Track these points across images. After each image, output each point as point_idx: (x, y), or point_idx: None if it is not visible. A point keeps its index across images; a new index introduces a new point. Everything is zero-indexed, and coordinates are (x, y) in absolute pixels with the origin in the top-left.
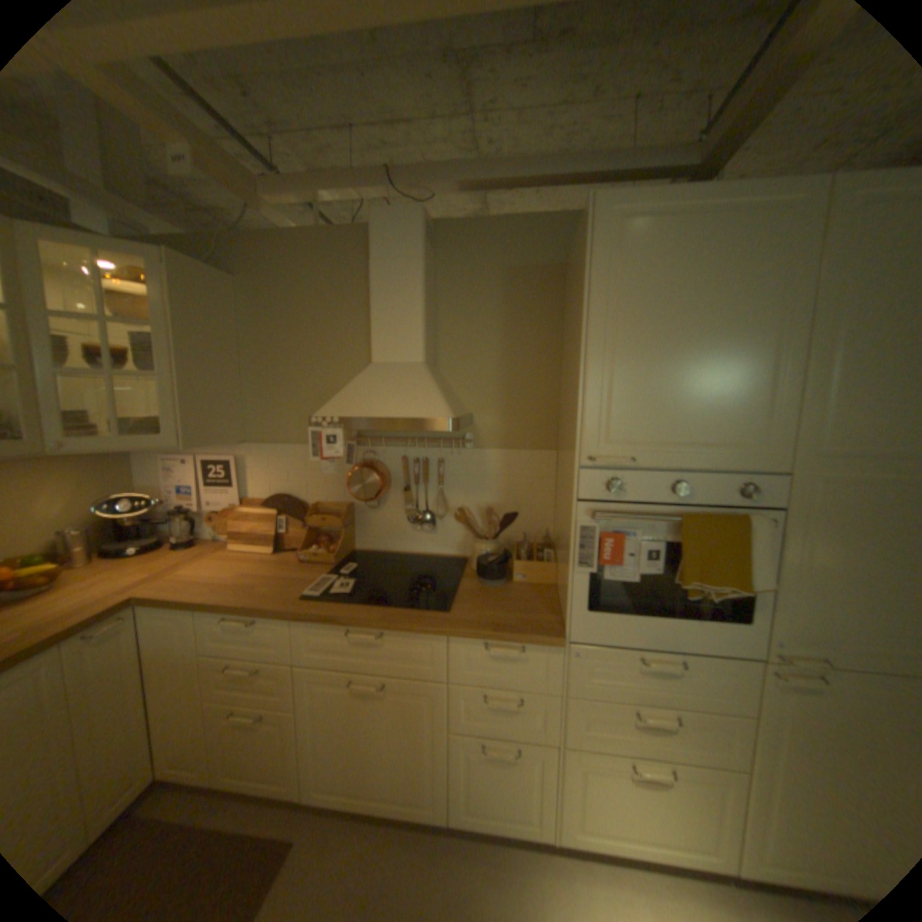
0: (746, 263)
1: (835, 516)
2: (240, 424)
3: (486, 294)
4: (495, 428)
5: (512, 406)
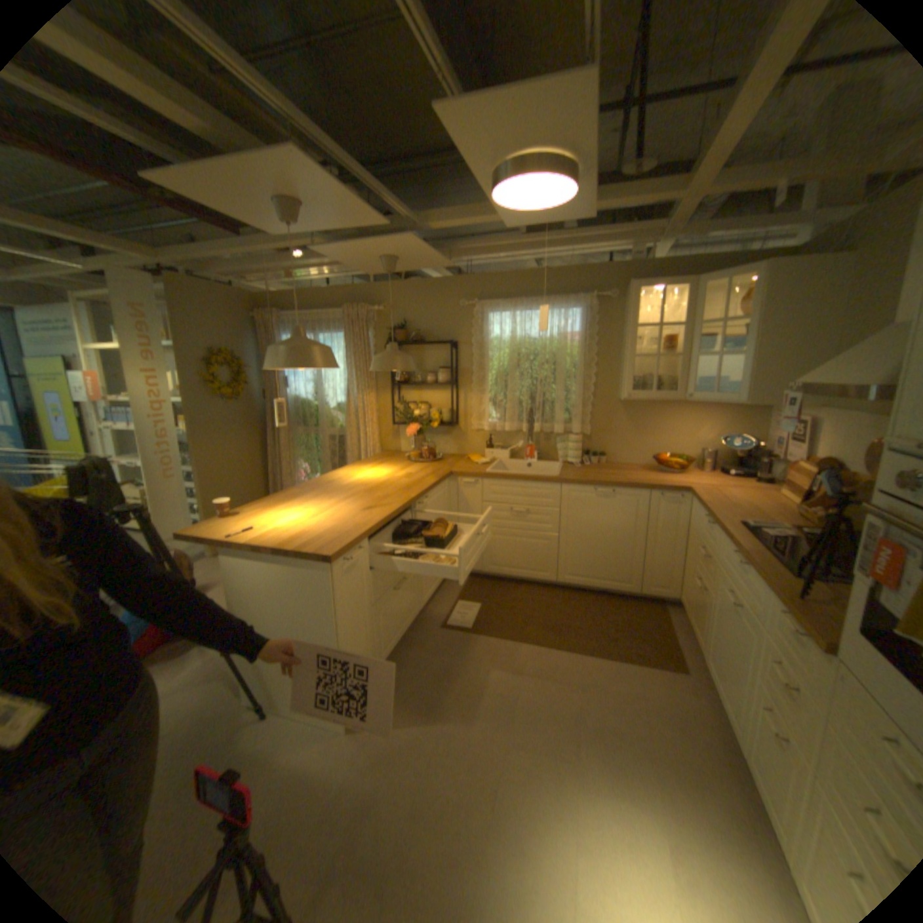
0: None
1: None
2: None
3: None
4: None
5: None
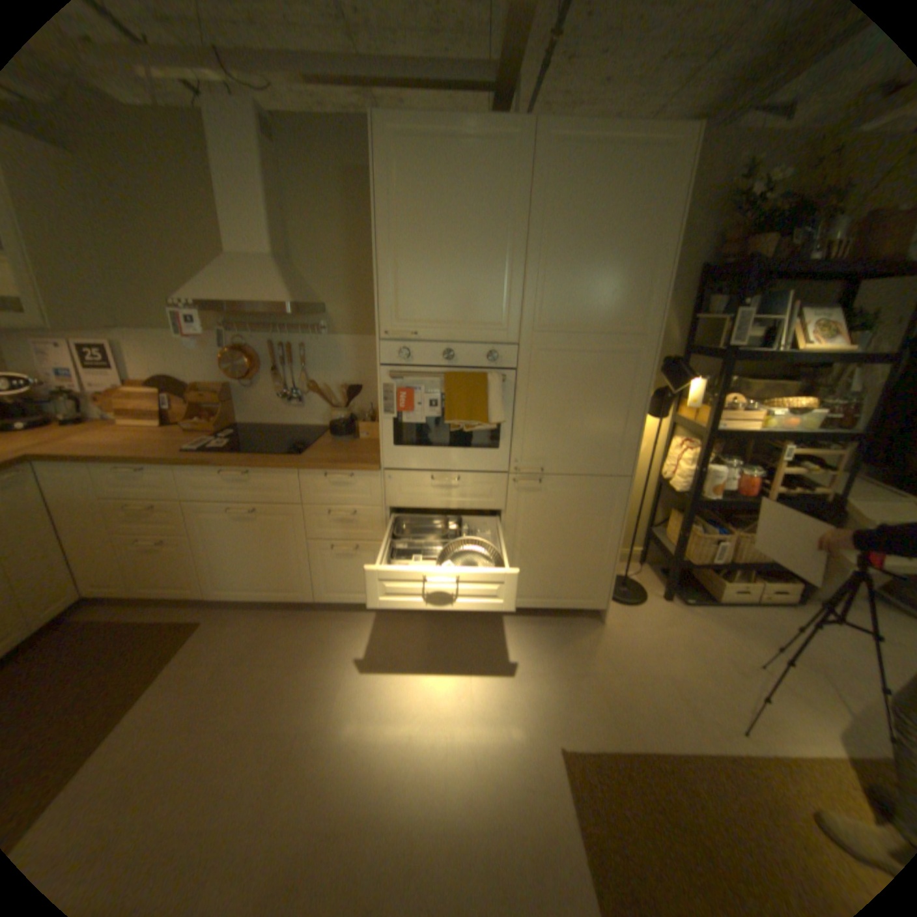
0: (481, 184)
1: (543, 373)
2: (108, 311)
3: (326, 193)
4: (344, 317)
5: (357, 298)
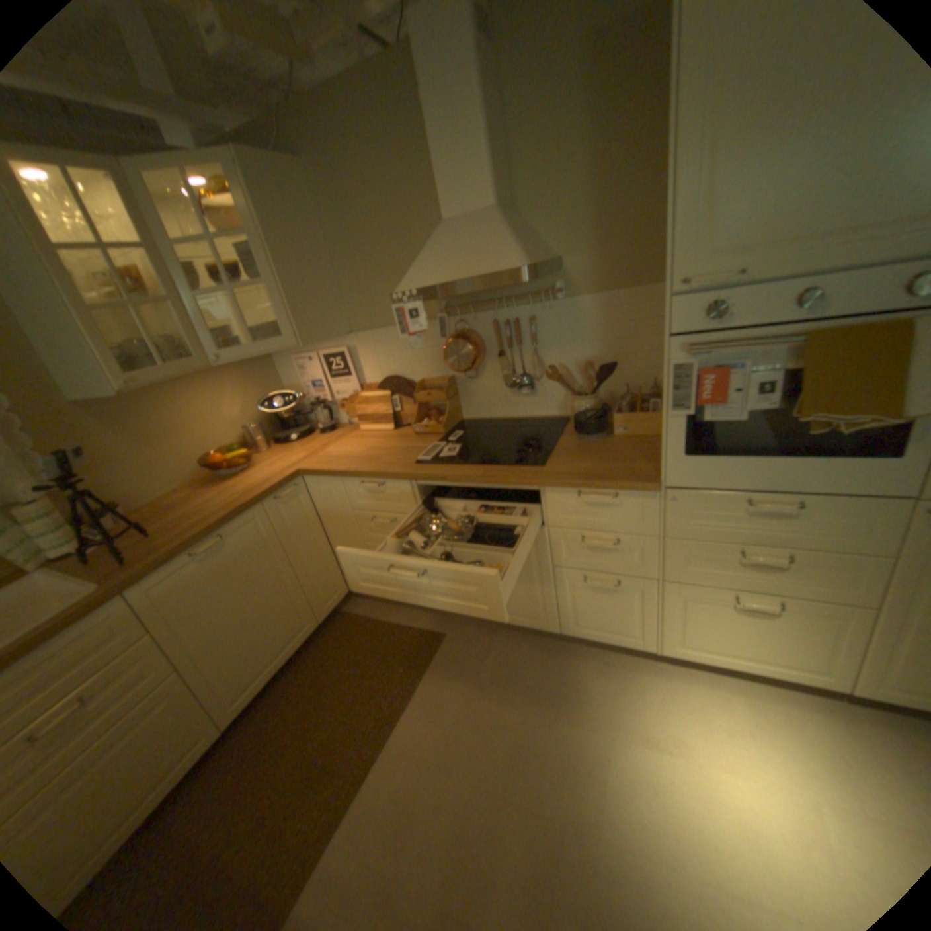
0: None
1: None
2: (343, 314)
3: (563, 85)
4: (588, 267)
5: (606, 235)
